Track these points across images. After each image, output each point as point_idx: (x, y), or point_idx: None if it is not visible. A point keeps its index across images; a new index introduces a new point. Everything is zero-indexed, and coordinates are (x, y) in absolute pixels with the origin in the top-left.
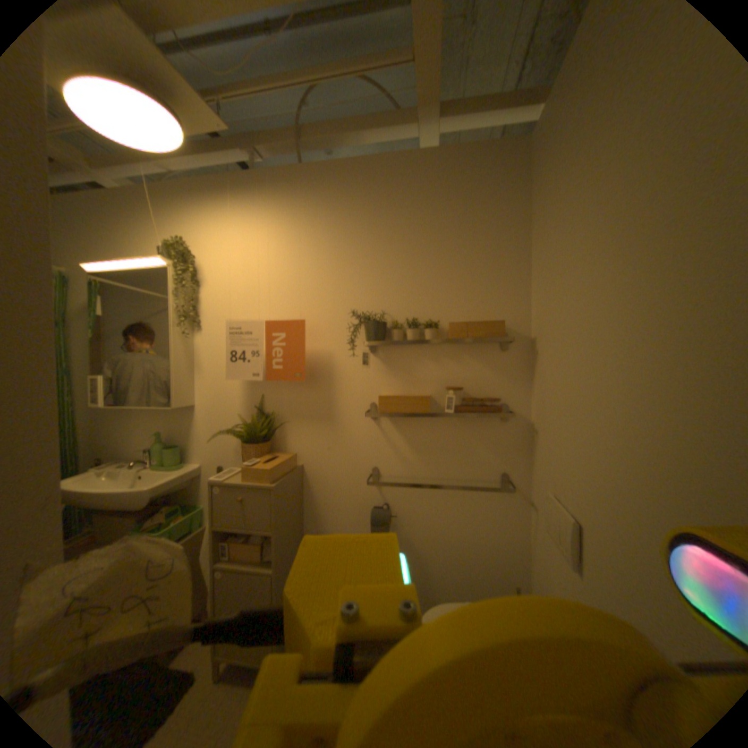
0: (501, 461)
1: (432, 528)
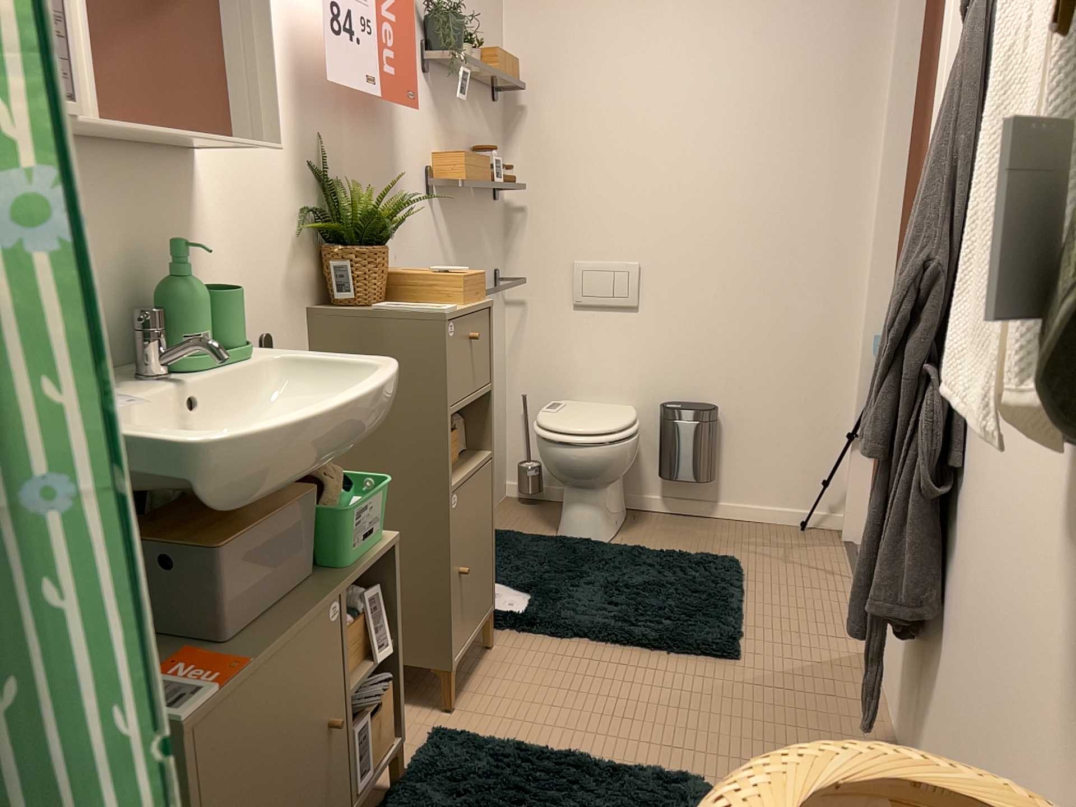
0: (494, 255)
1: None
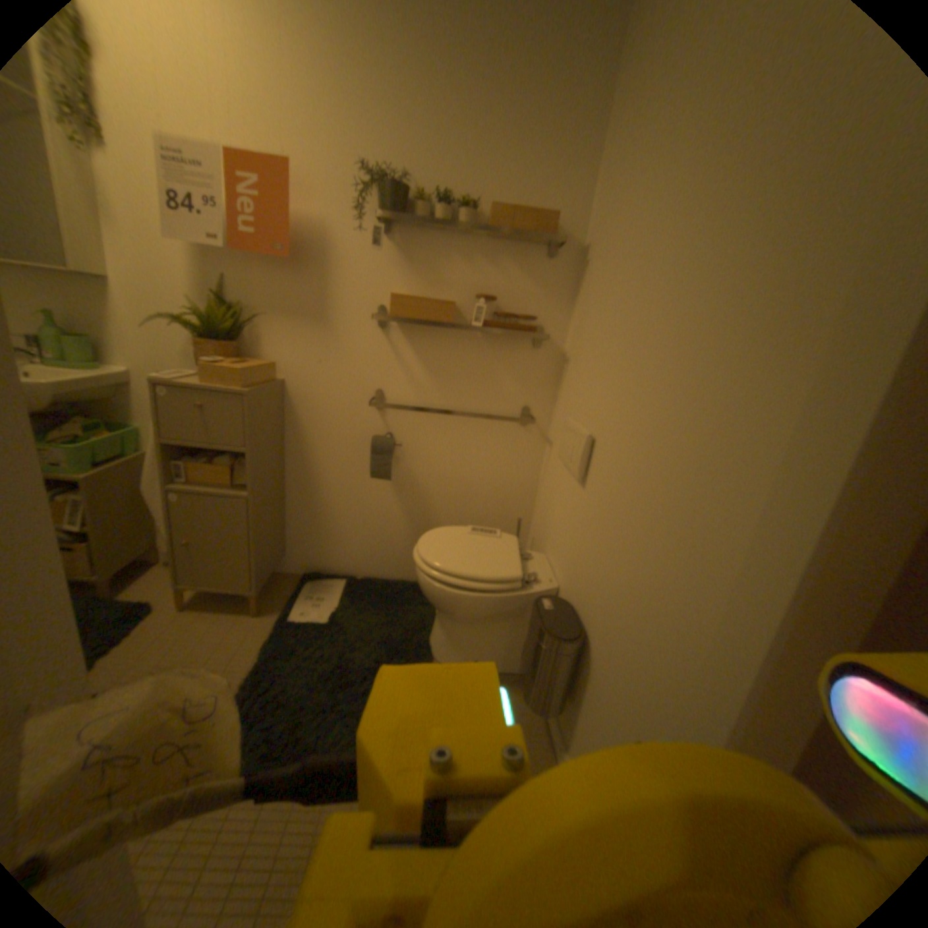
0: (526, 391)
1: (441, 462)
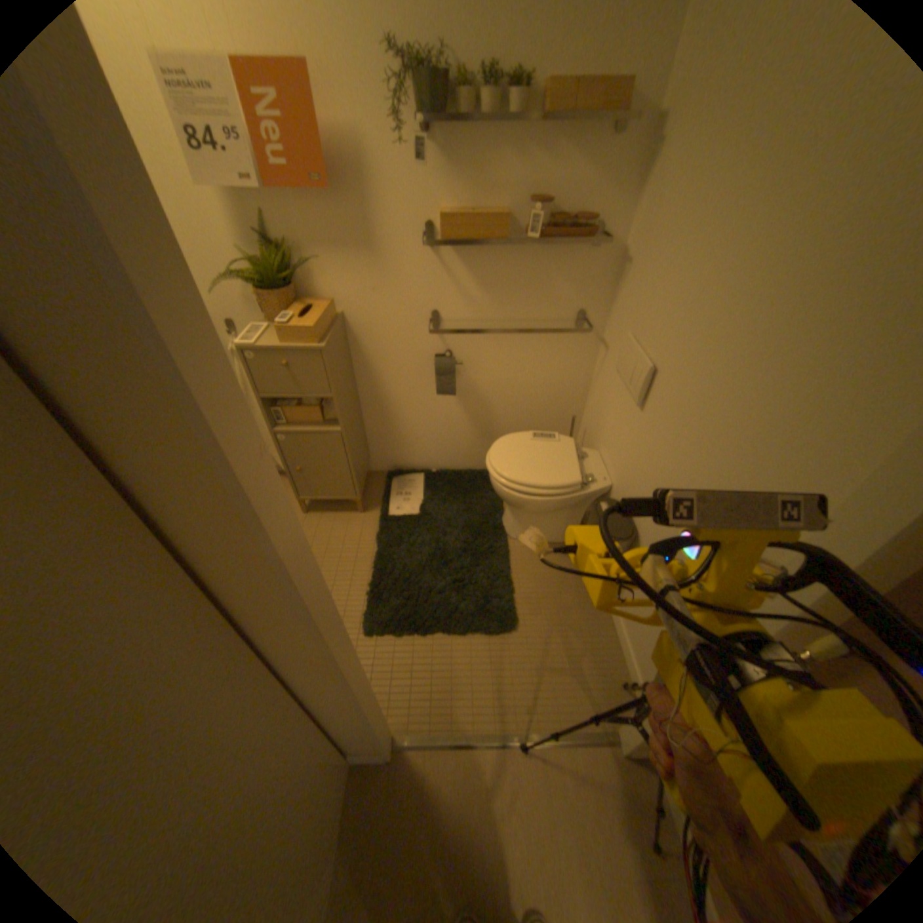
0: (580, 297)
1: (496, 373)
